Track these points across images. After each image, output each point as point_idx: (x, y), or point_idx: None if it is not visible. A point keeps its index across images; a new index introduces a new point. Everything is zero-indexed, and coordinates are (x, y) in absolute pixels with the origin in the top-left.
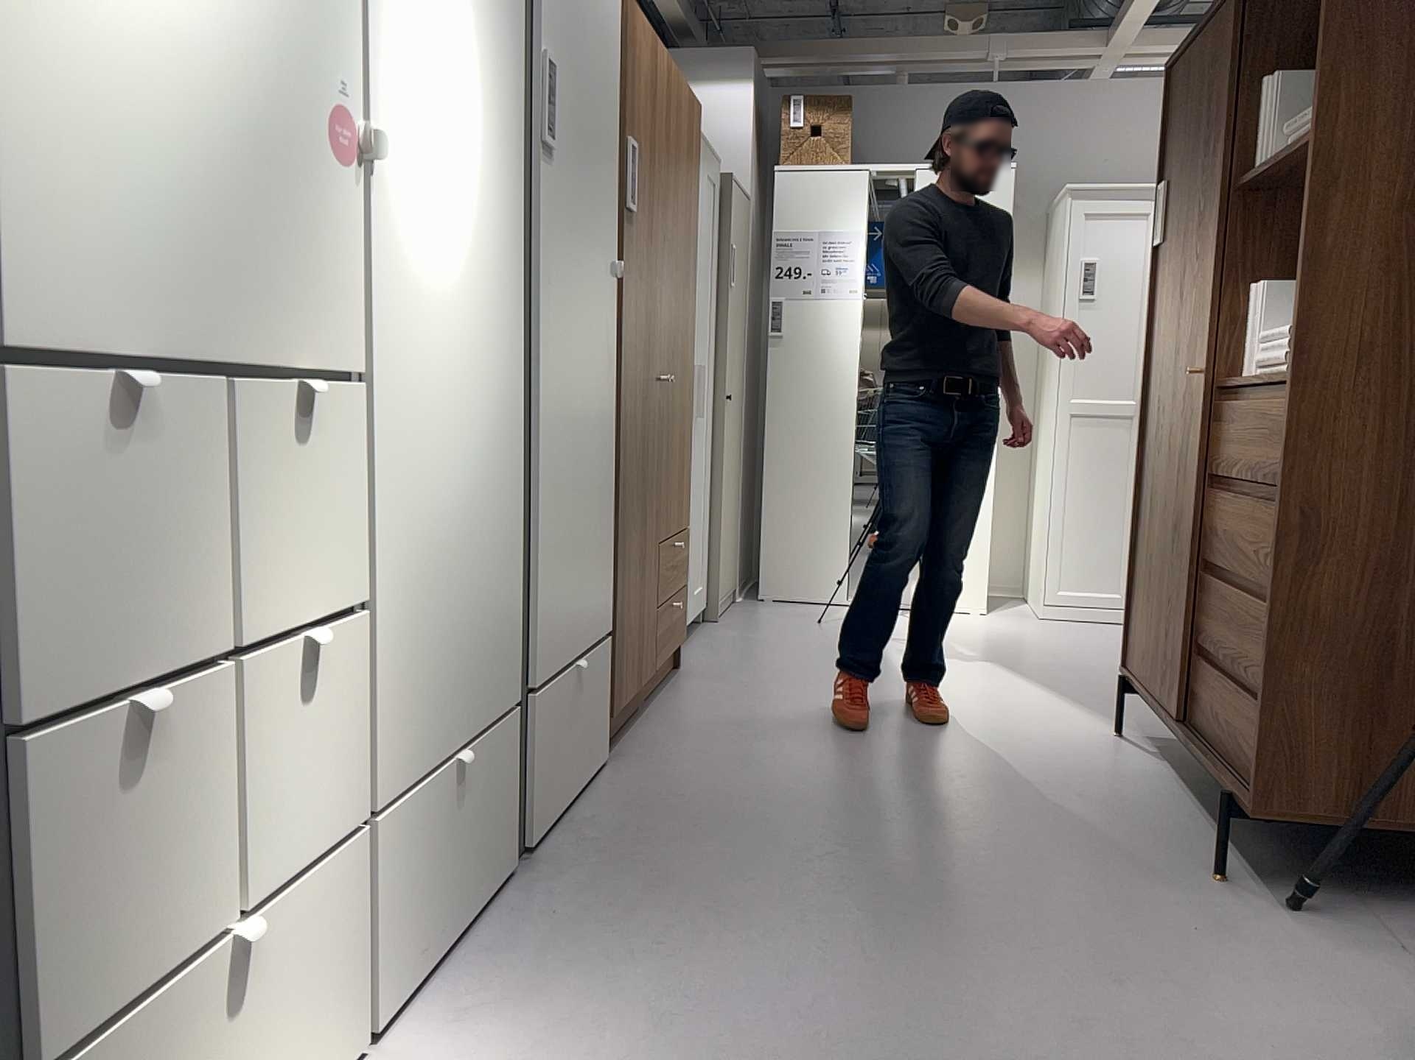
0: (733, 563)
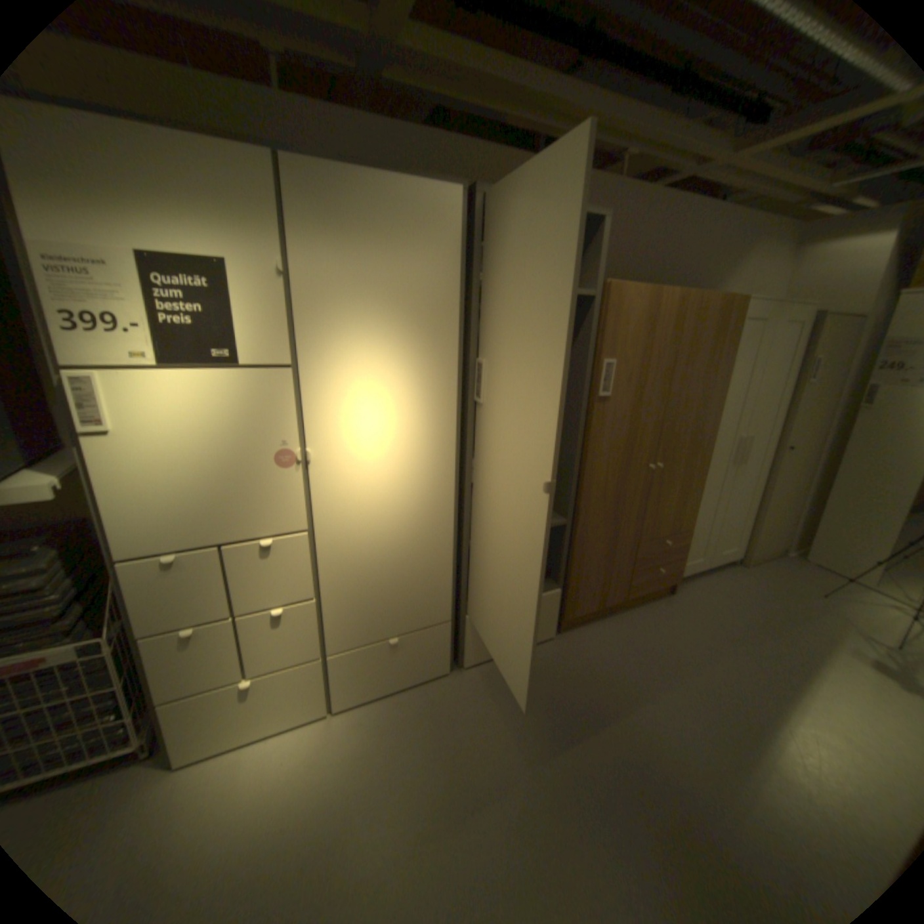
0: (785, 538)
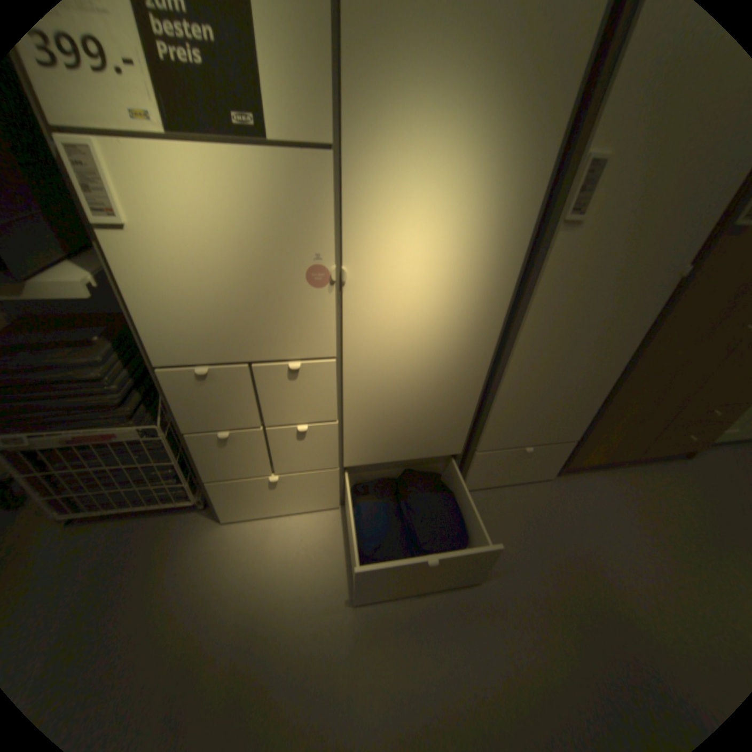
0: None
